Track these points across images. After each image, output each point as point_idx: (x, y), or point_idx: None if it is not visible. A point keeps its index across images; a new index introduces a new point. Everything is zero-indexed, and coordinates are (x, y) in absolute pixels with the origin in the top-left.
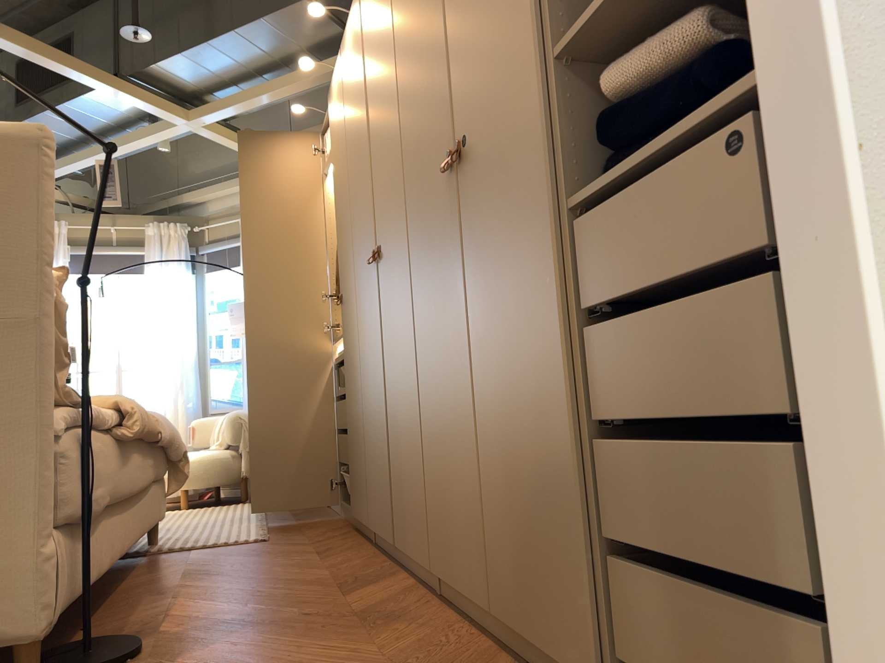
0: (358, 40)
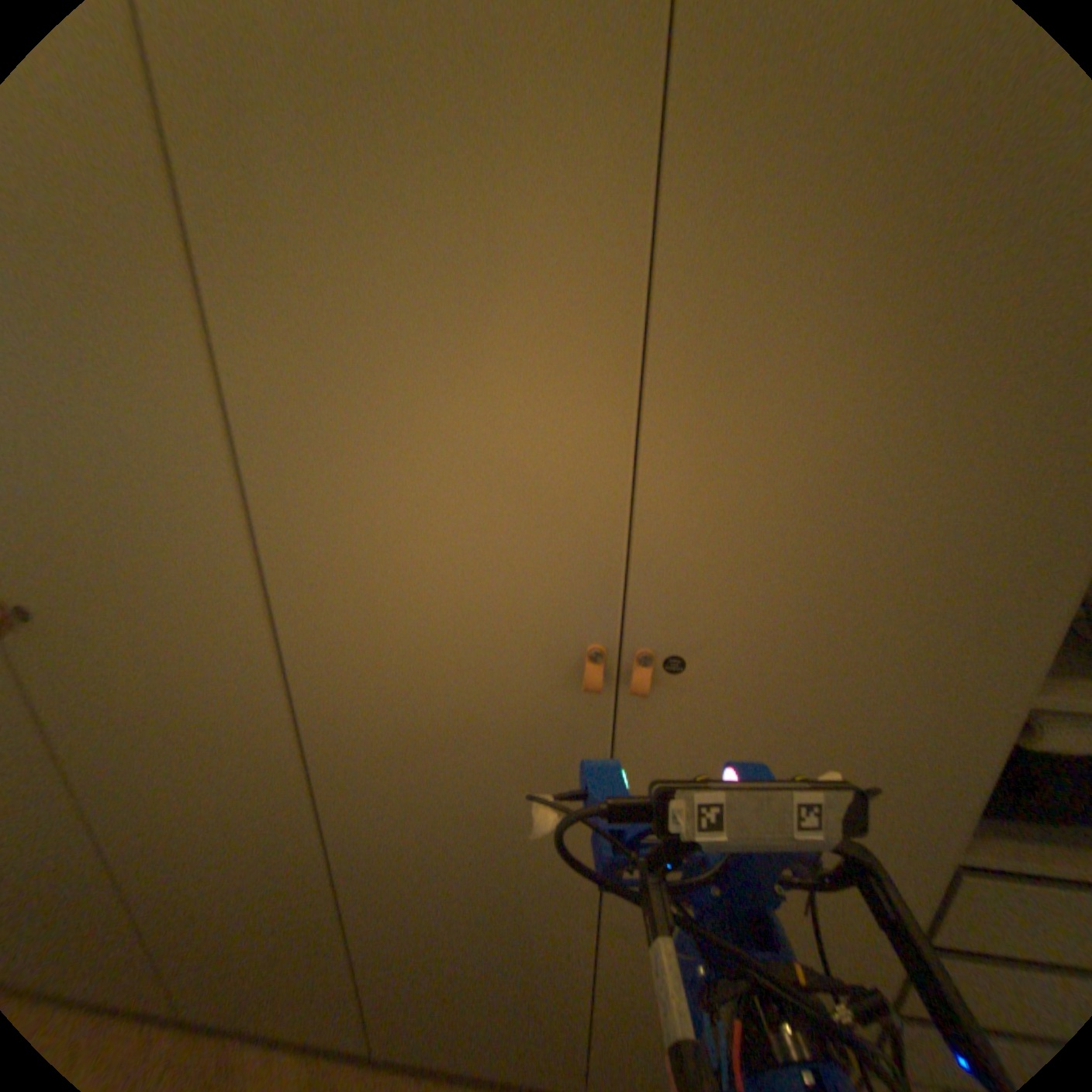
0: None
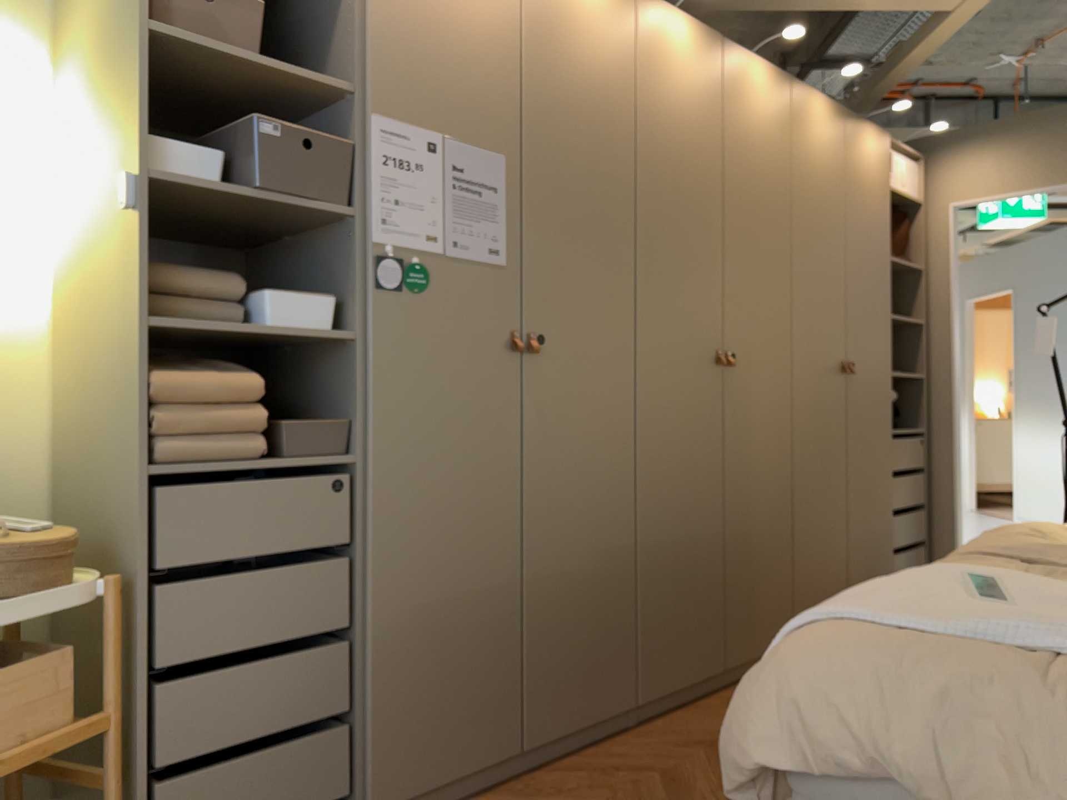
0: (704, 76)
